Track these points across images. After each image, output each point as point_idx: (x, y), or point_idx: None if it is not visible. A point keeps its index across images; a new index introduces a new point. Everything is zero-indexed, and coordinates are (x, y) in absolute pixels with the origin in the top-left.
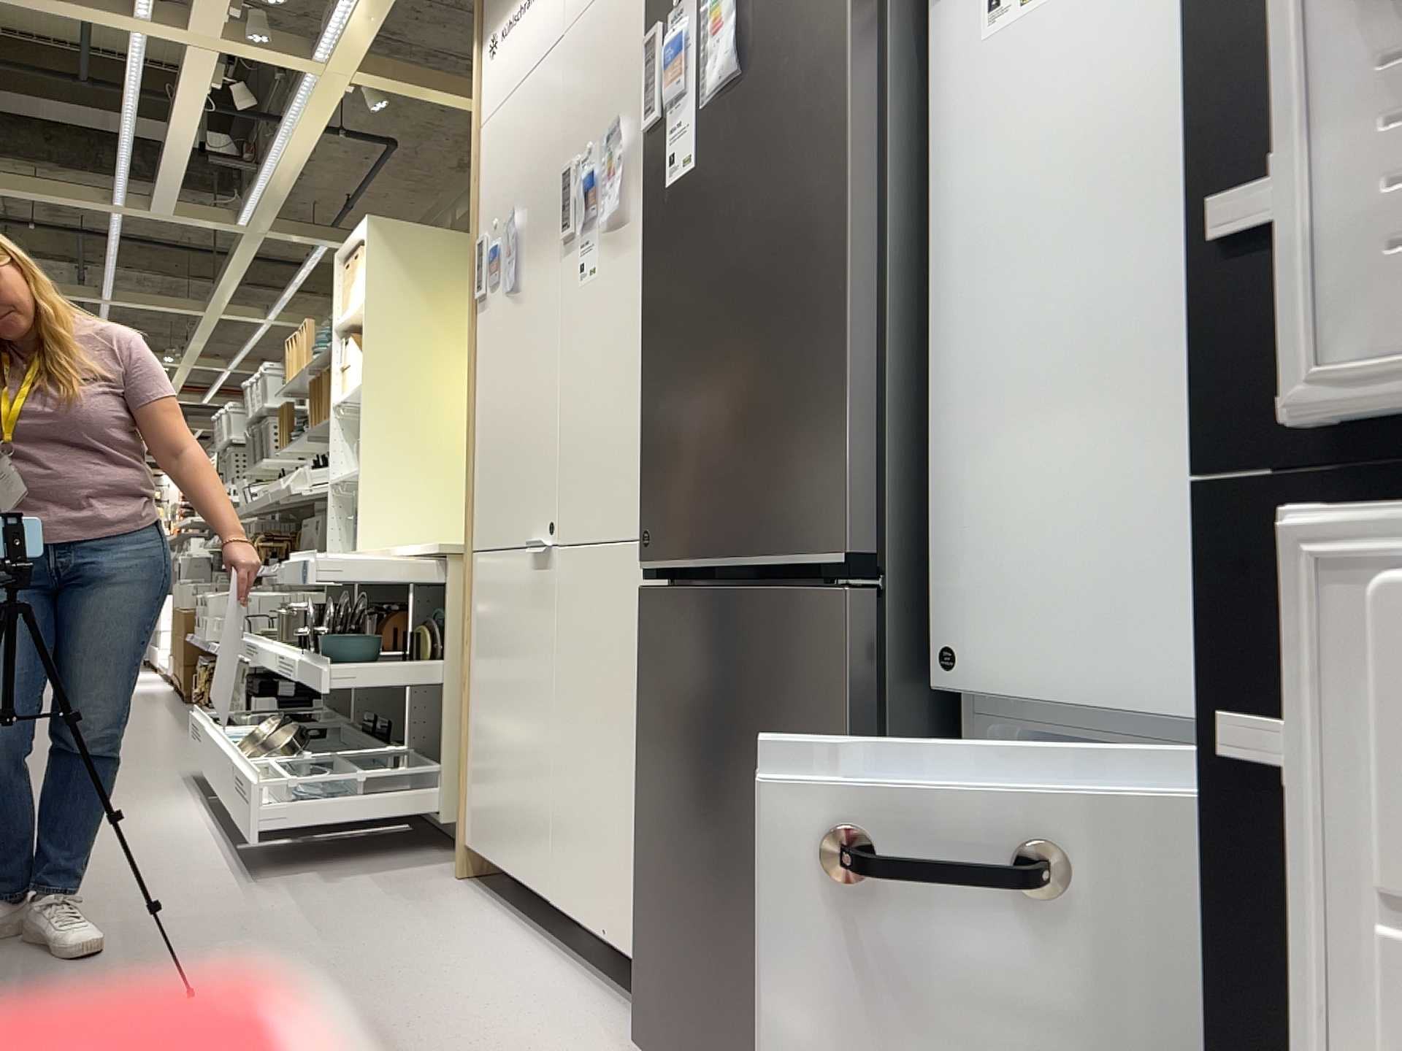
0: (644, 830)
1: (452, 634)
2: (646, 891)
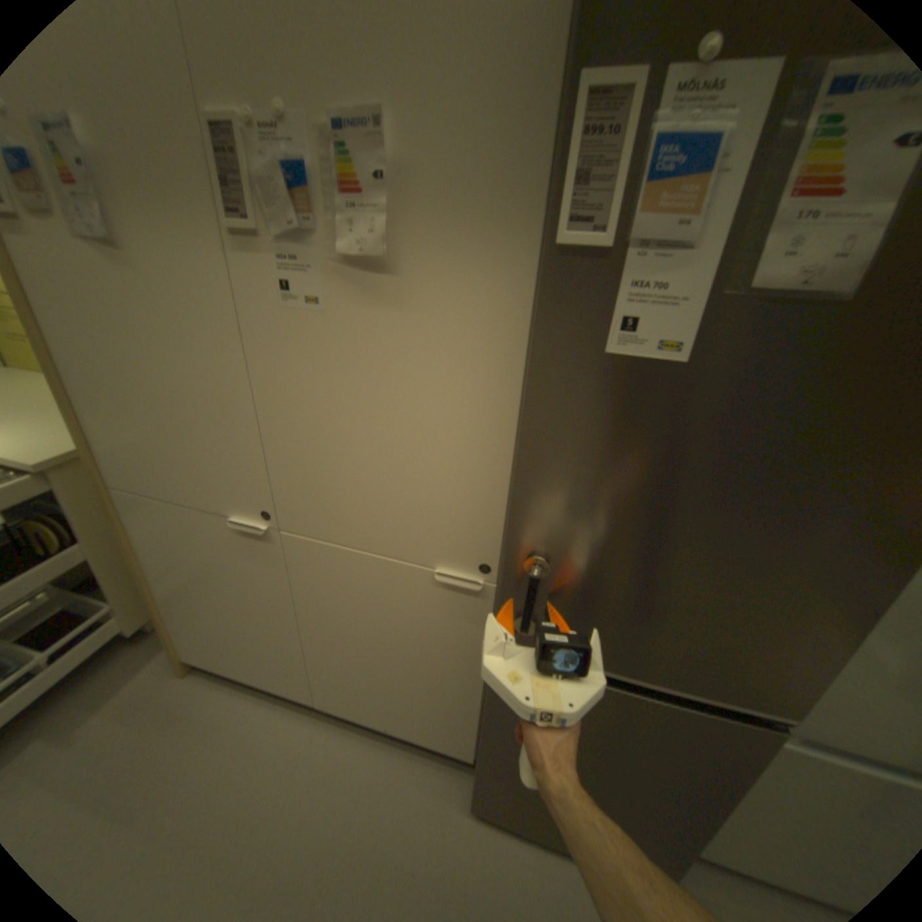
0: (489, 750)
1: (80, 523)
2: (485, 766)
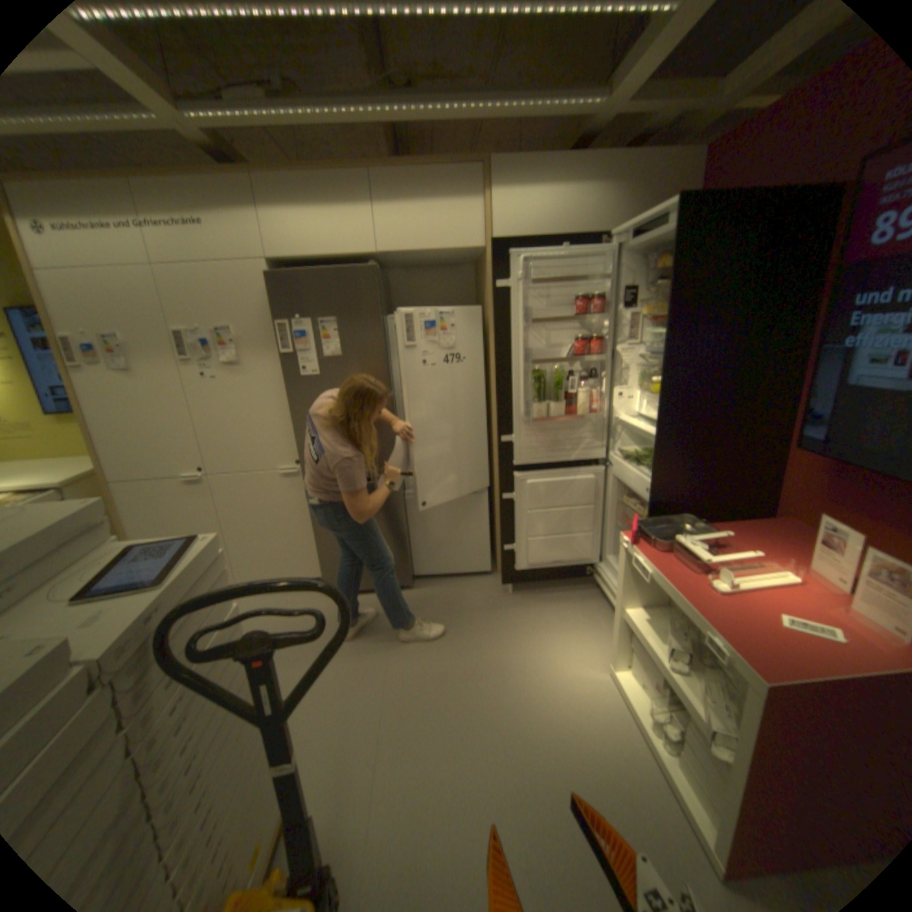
0: (320, 544)
1: None
2: (323, 557)
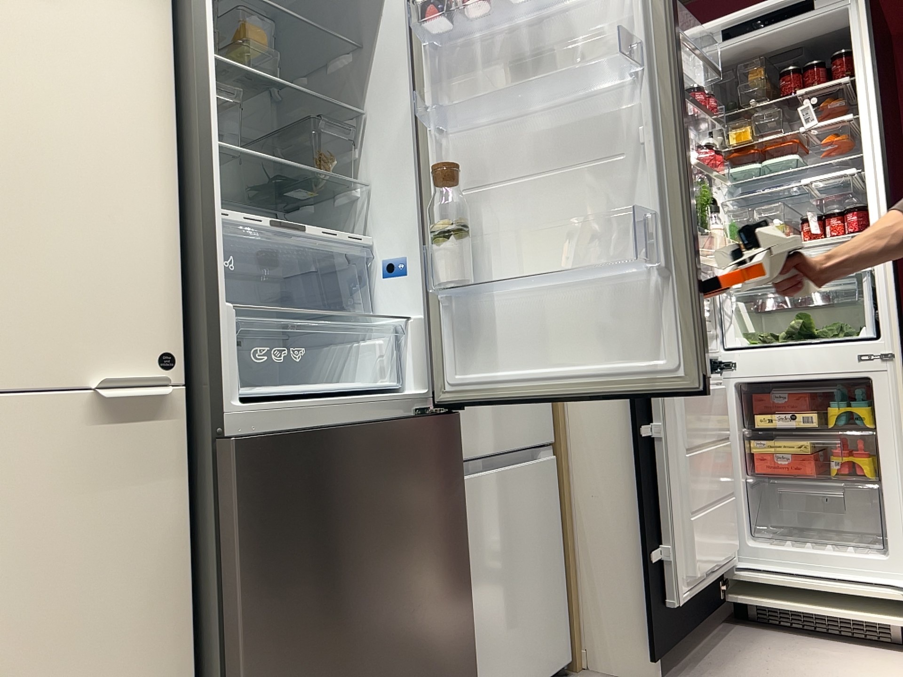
0: None
1: None
2: None
